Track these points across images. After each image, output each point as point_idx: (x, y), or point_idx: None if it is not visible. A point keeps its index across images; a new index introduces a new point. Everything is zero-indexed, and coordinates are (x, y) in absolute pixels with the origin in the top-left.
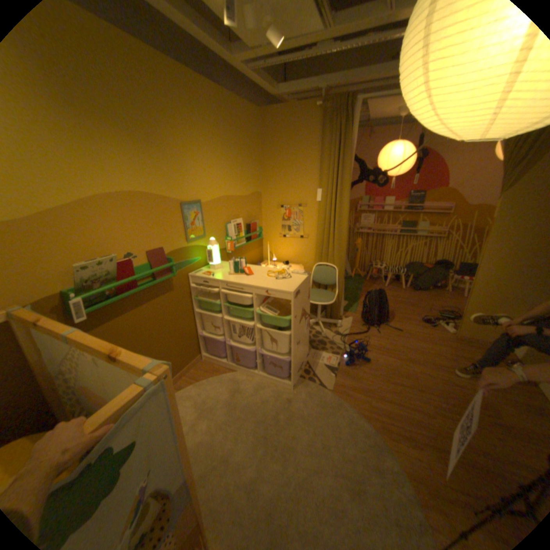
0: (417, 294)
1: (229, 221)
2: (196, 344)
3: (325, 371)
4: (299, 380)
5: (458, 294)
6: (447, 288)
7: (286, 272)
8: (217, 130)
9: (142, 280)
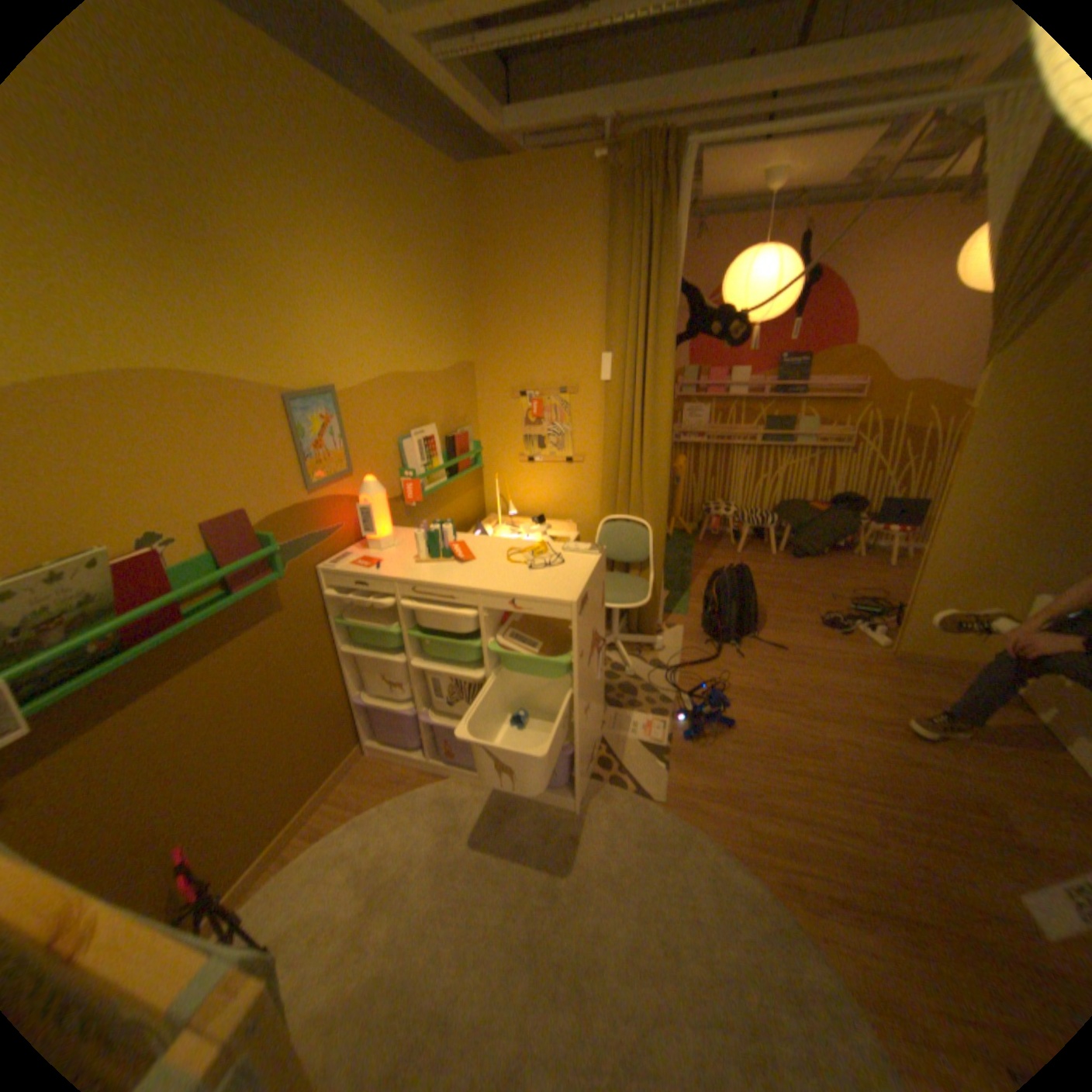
0: (801, 566)
1: (406, 433)
2: (347, 724)
3: (642, 757)
4: (591, 786)
5: (879, 561)
6: (856, 550)
7: (550, 550)
8: (363, 211)
9: (194, 598)
